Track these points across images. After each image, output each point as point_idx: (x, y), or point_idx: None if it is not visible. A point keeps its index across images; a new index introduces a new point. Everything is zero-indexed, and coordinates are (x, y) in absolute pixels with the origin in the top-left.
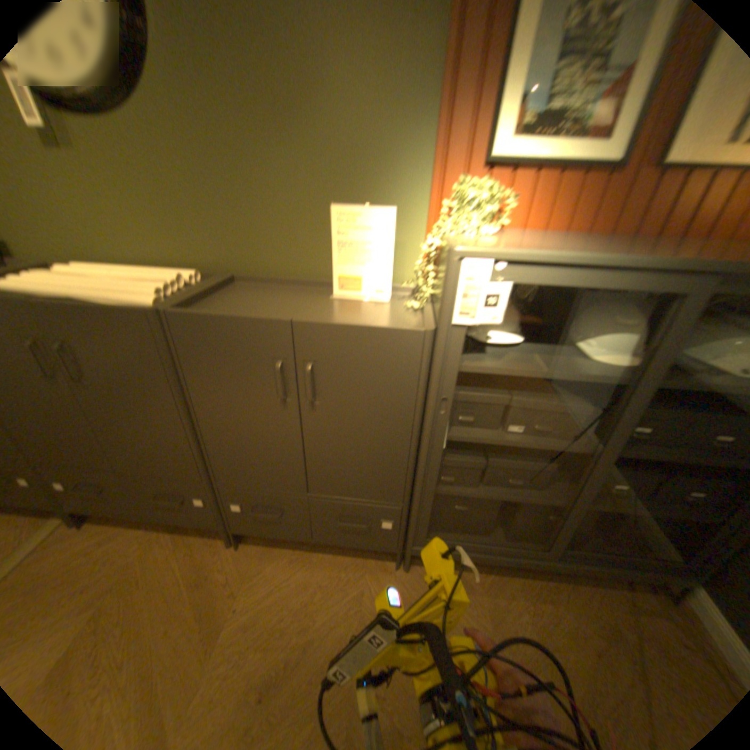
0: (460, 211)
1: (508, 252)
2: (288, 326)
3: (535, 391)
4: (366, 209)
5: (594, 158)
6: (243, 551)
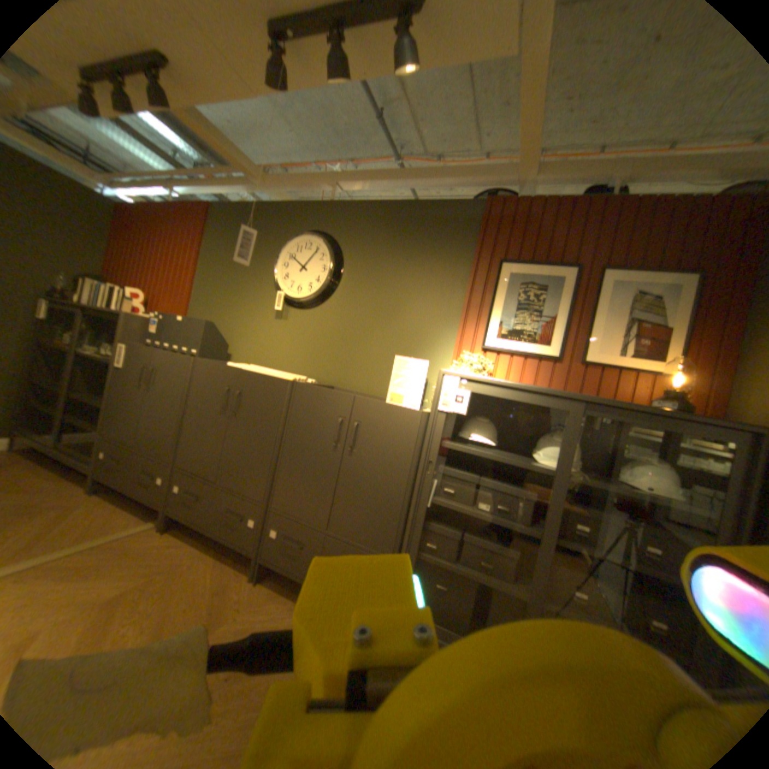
0: (460, 364)
1: (467, 373)
2: (352, 397)
3: (501, 480)
4: (413, 359)
5: (542, 352)
6: (259, 588)
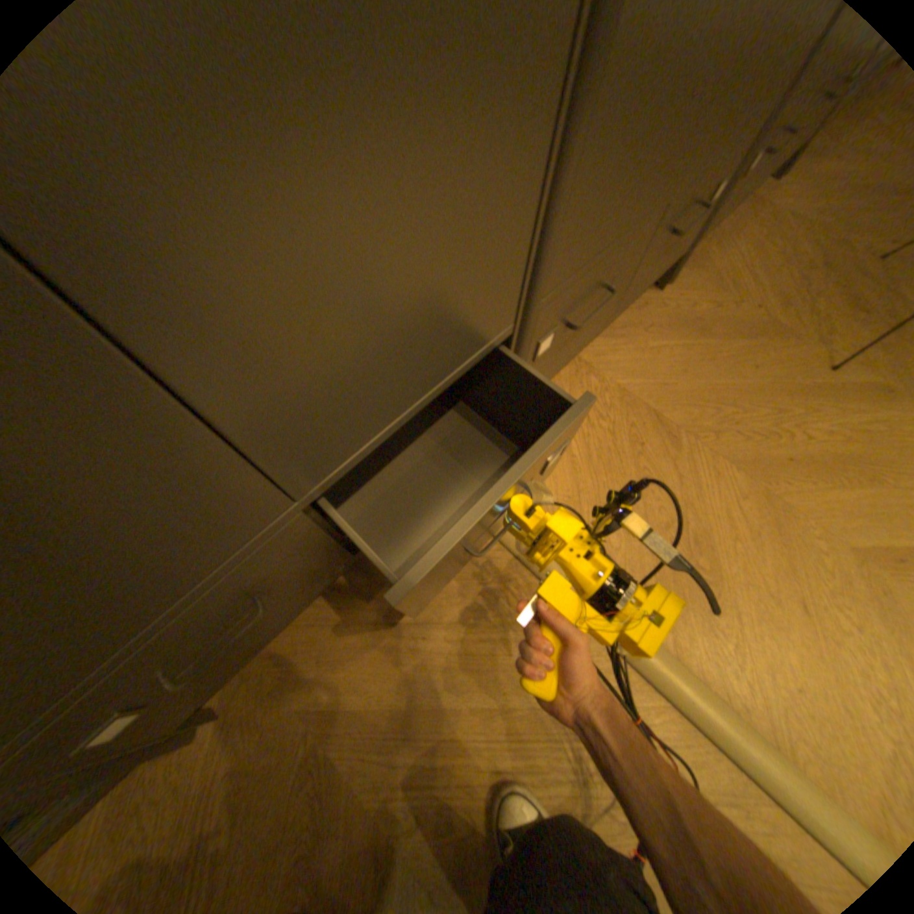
0: None
1: None
2: None
3: None
4: None
5: None
6: (679, 278)
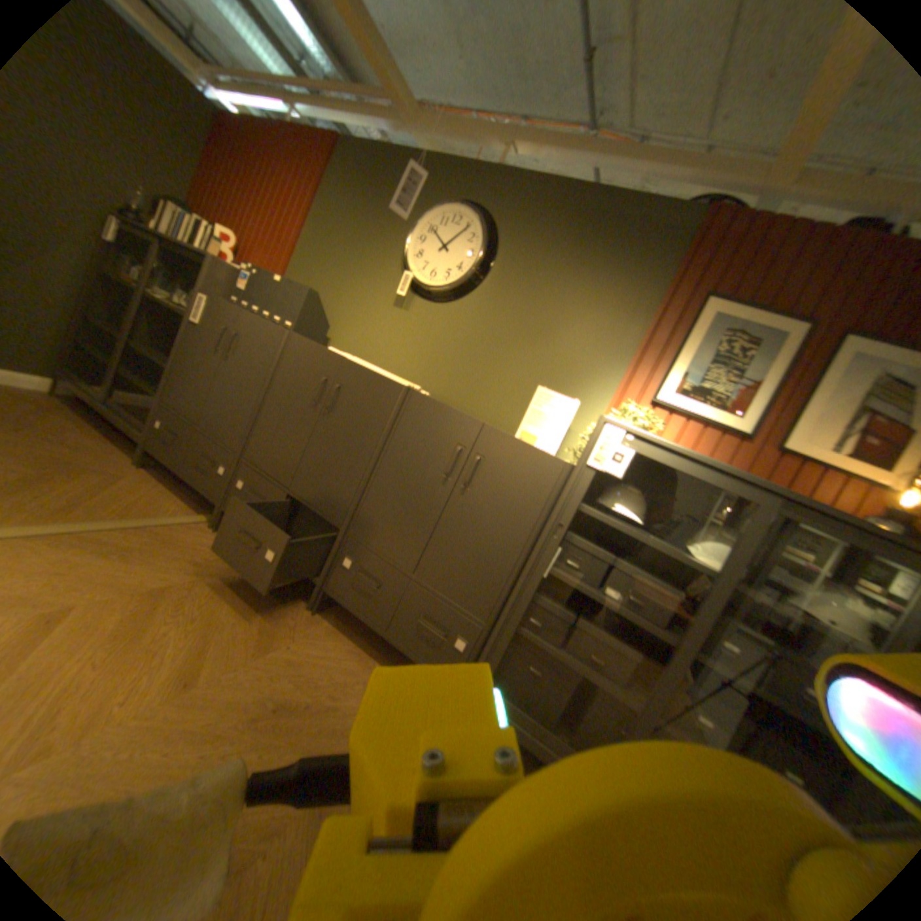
0: (621, 415)
1: (637, 428)
2: (480, 425)
3: (640, 567)
4: (560, 395)
5: (730, 424)
6: (318, 619)
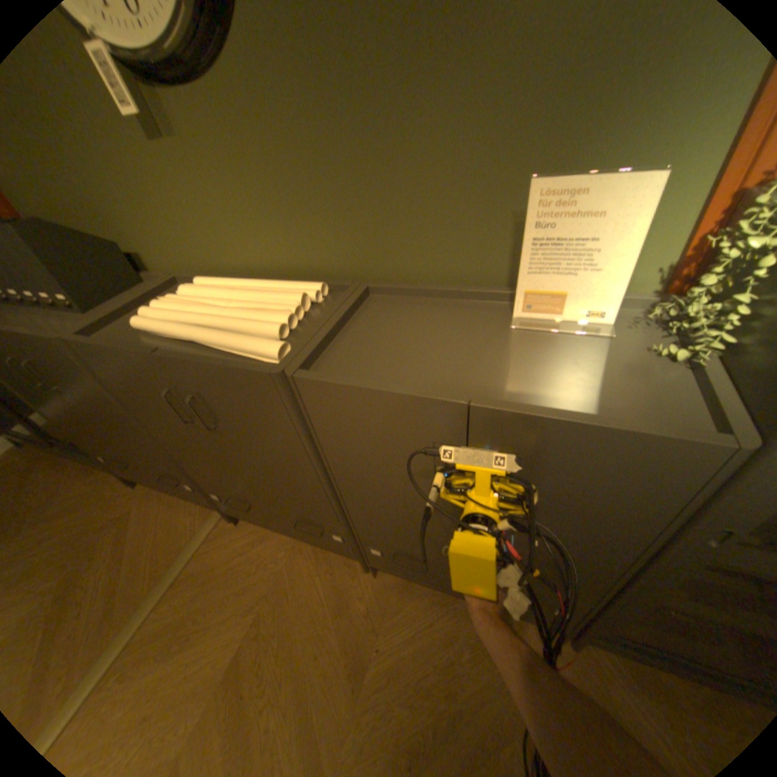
0: None
1: None
2: (461, 412)
3: None
4: (600, 181)
5: None
6: (382, 582)
